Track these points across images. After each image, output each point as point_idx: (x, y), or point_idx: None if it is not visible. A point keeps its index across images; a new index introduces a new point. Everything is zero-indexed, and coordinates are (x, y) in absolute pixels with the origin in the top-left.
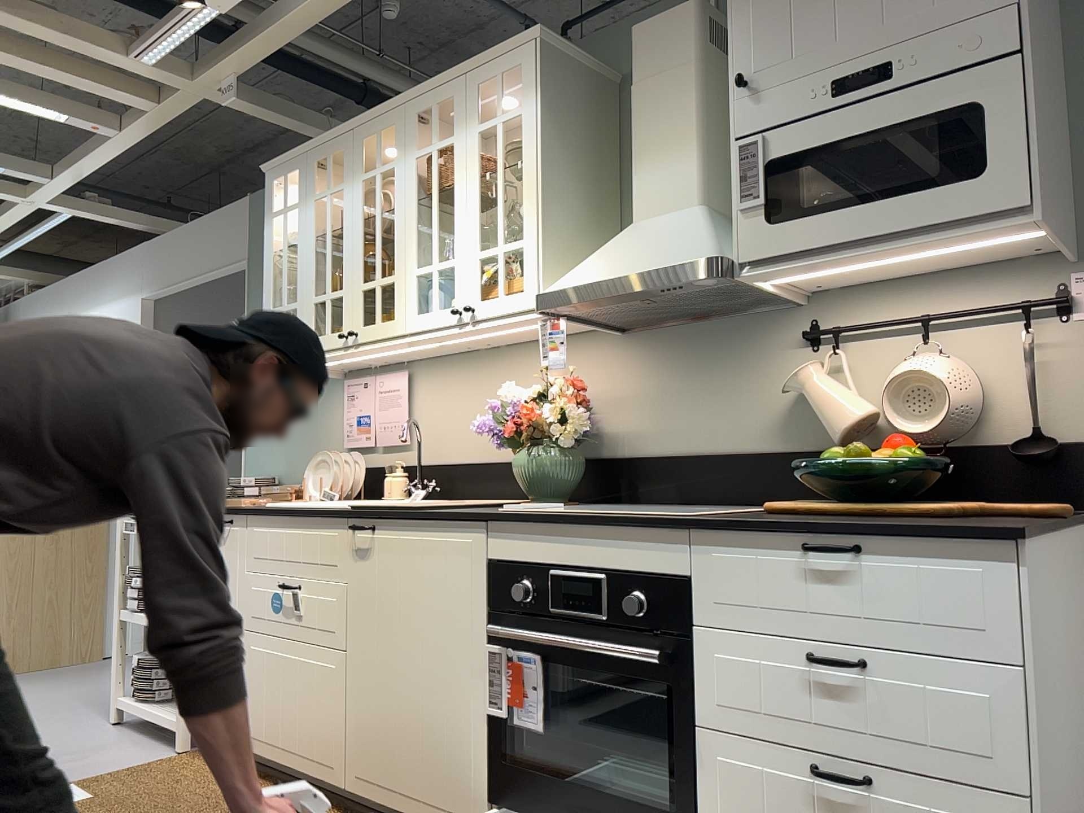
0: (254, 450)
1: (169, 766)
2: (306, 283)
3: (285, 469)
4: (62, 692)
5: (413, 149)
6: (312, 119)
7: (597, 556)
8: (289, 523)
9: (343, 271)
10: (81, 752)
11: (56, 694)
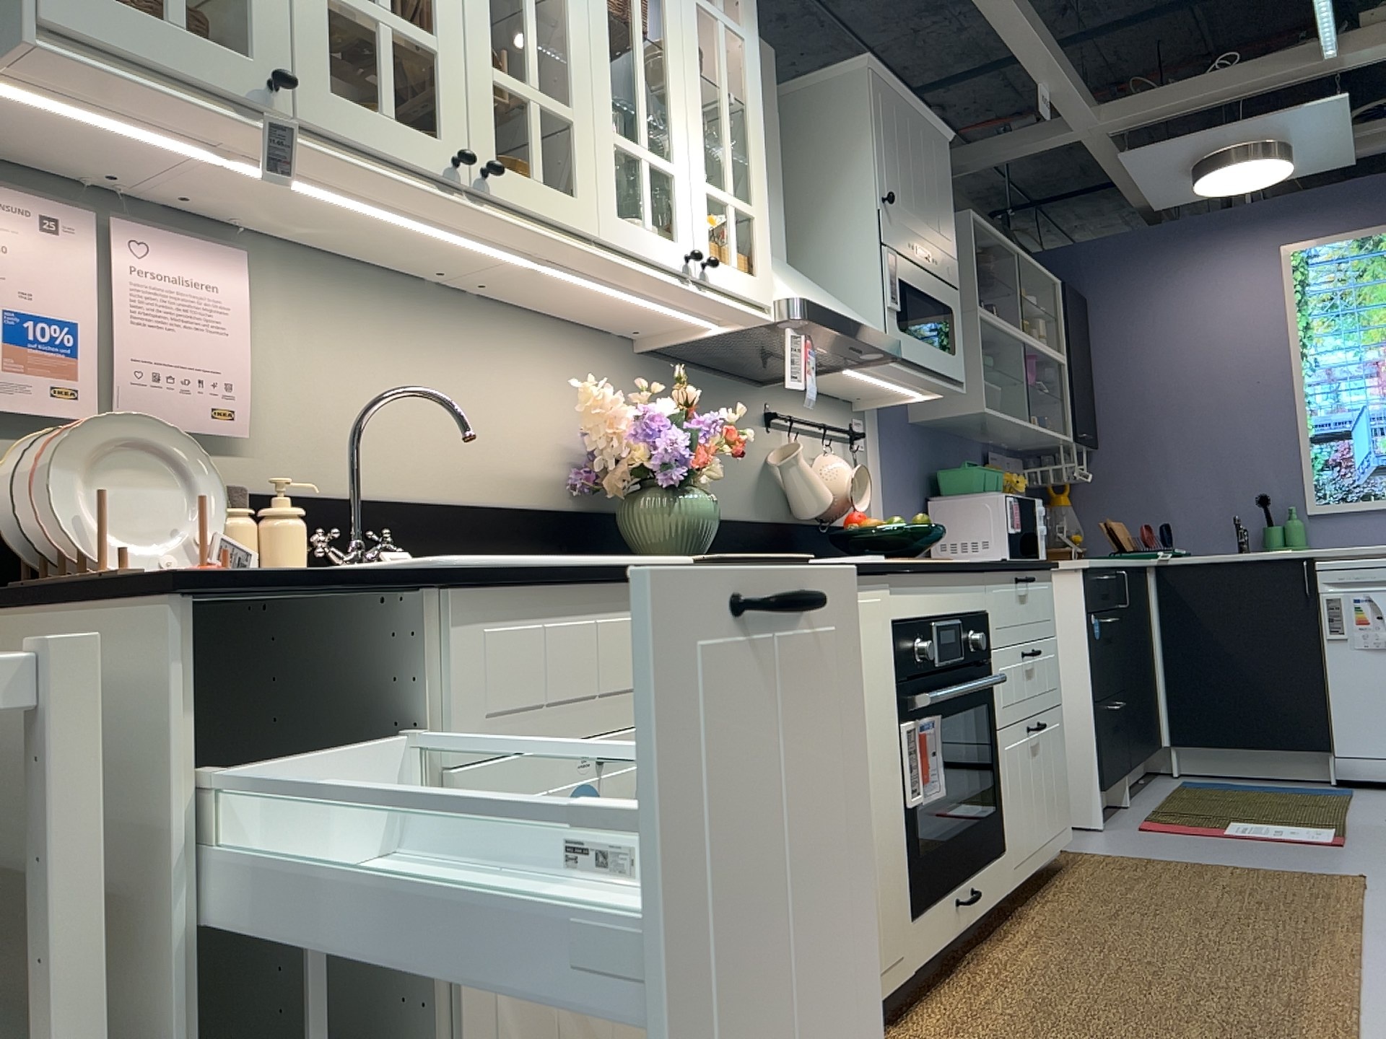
0: None
1: None
2: None
3: None
4: None
5: None
6: None
7: (953, 602)
8: (604, 600)
9: None
10: None
11: None
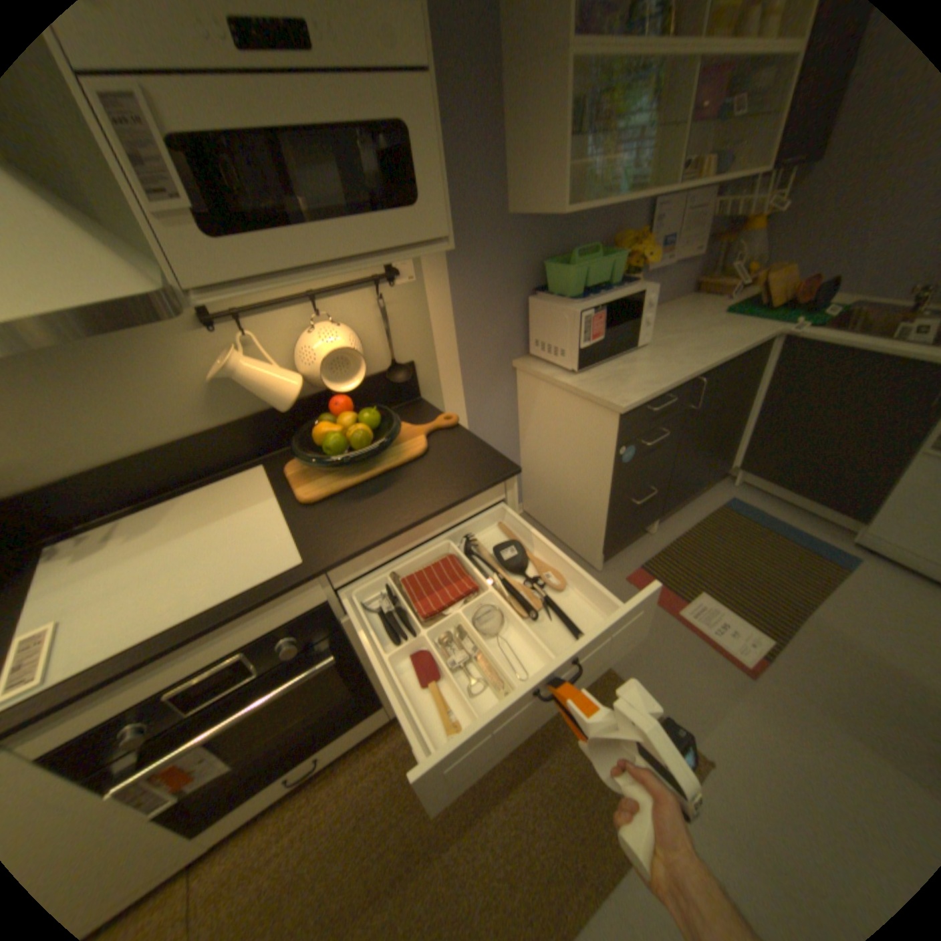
0: None
1: None
2: None
3: None
4: None
5: None
6: None
7: (219, 649)
8: None
9: None
10: None
11: None
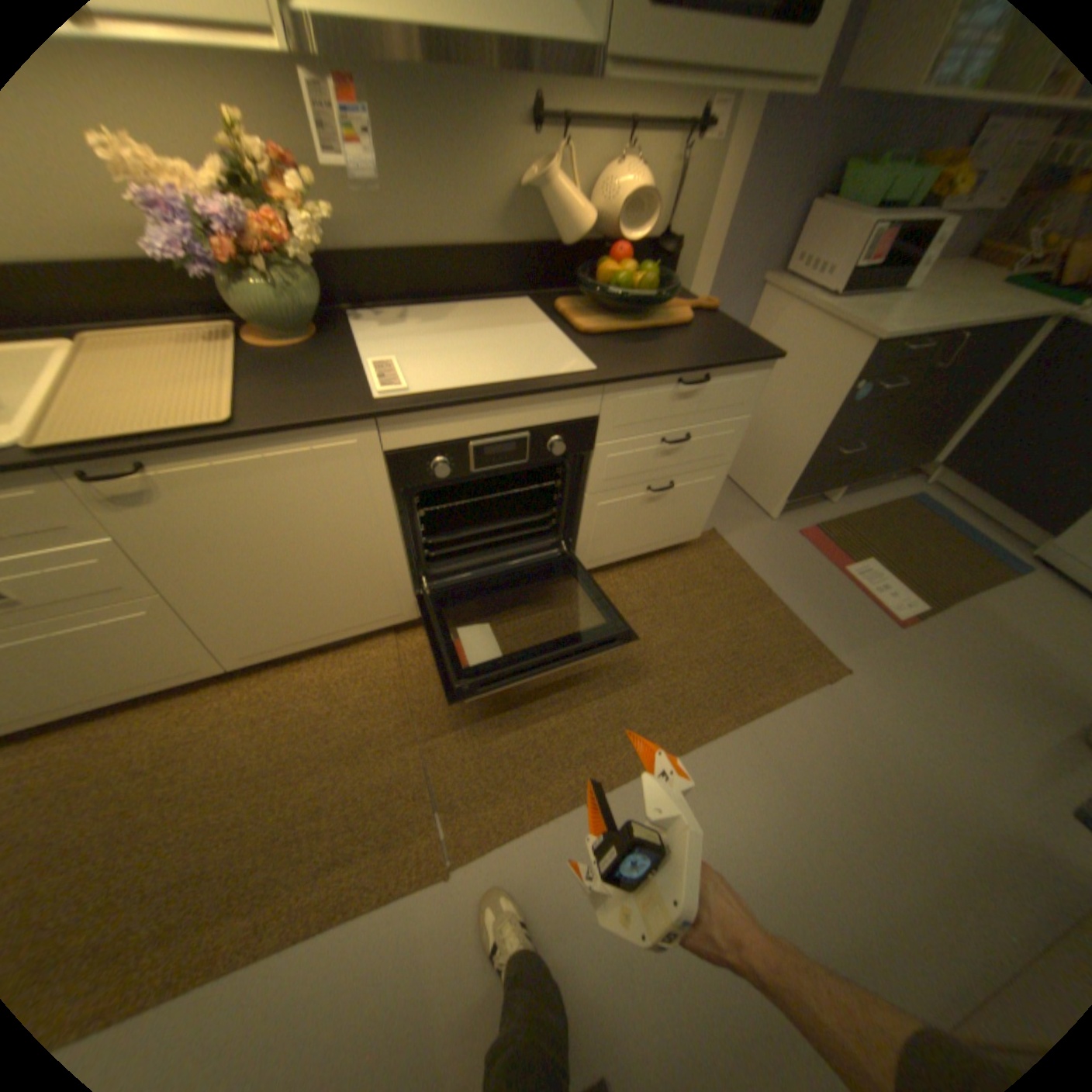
0: None
1: None
2: None
3: None
4: None
5: None
6: None
7: (519, 420)
8: None
9: None
10: None
11: None
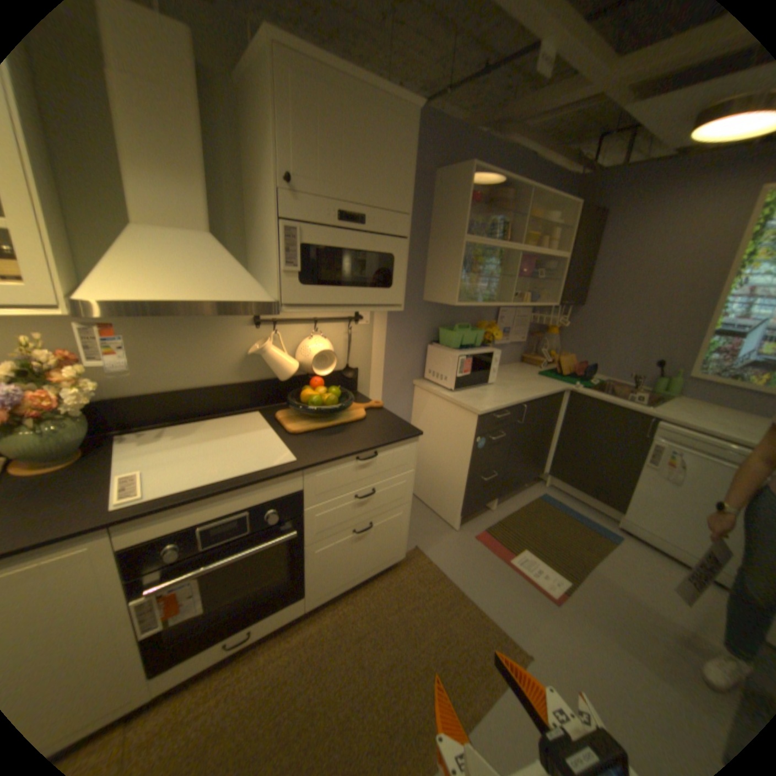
0: None
1: None
2: None
3: None
4: None
5: None
6: None
7: (238, 504)
8: None
9: None
10: None
11: None
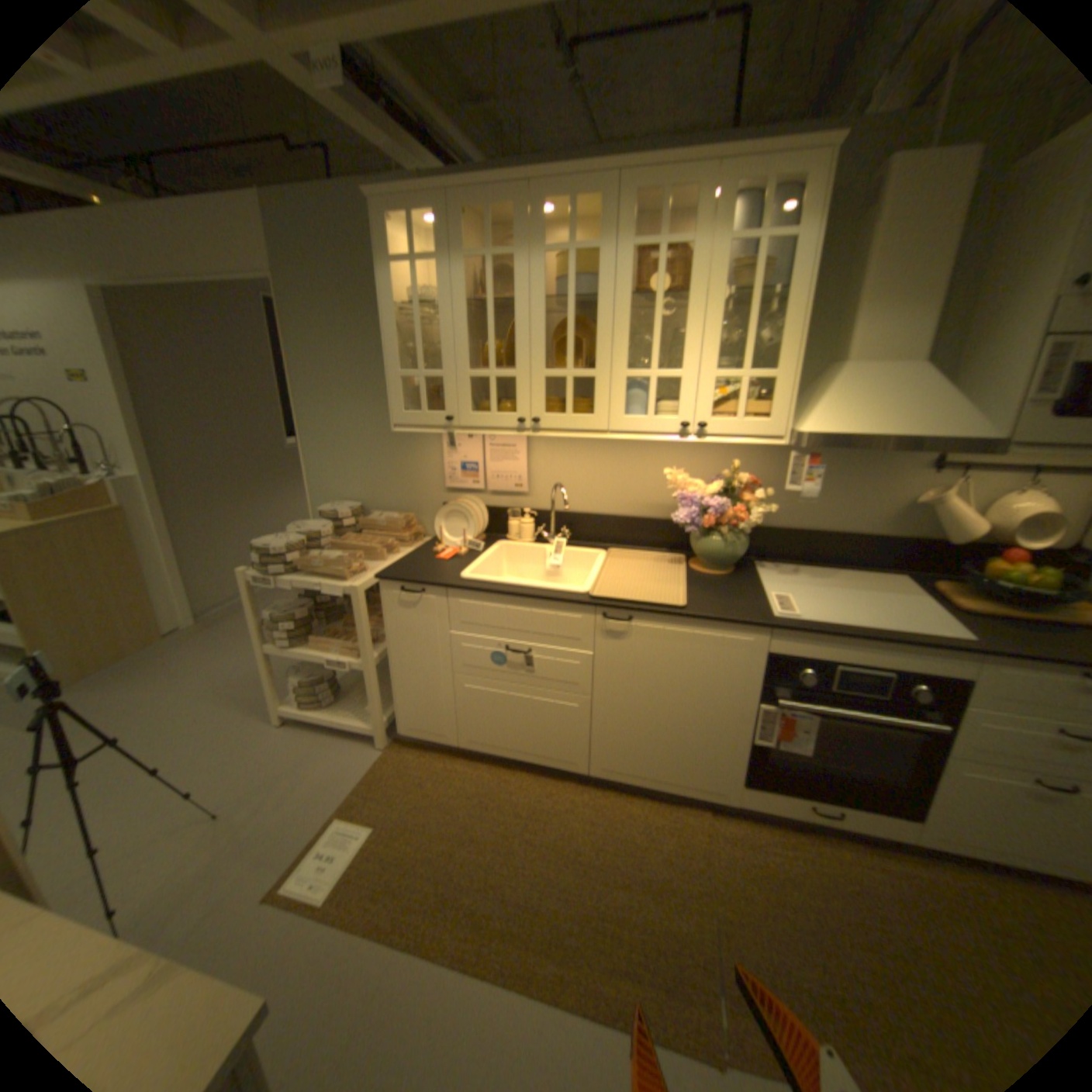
0: (319, 476)
1: (390, 770)
2: (457, 353)
3: (366, 497)
4: (171, 696)
5: (630, 233)
6: (372, 115)
7: (888, 662)
8: (513, 602)
9: (515, 352)
10: (289, 774)
11: (170, 701)
